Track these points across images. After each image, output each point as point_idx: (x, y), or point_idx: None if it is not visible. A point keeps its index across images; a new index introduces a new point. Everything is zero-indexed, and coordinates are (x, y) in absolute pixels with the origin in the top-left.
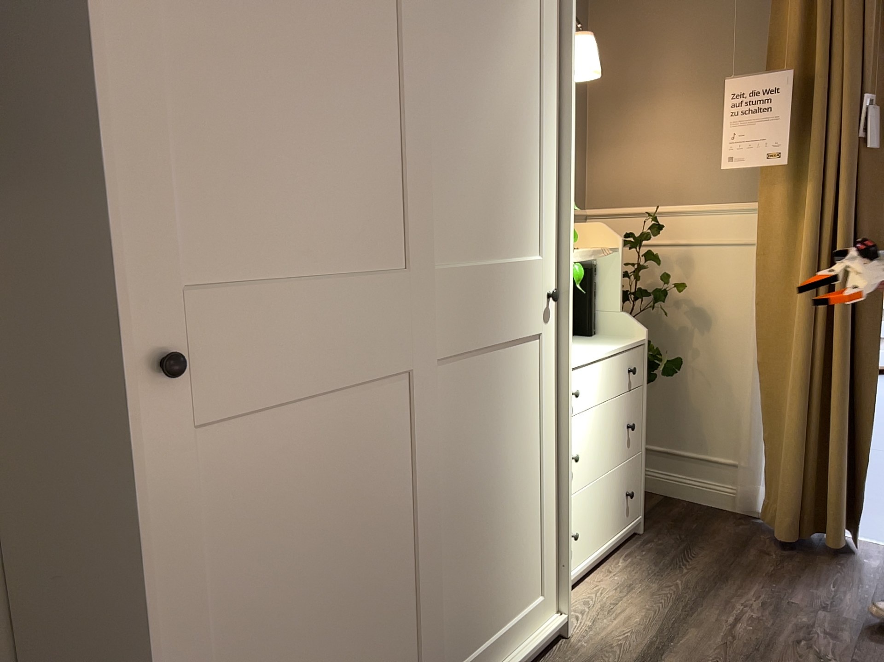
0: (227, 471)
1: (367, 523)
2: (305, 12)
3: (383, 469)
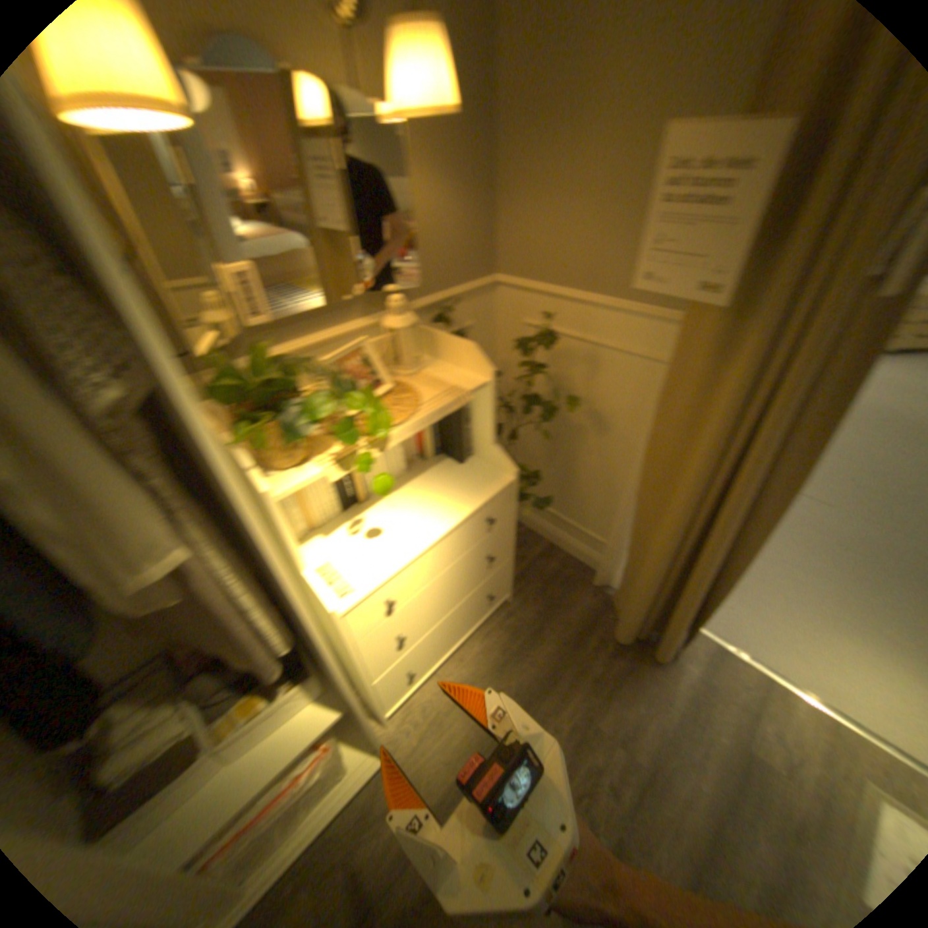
0: None
1: None
2: None
3: None
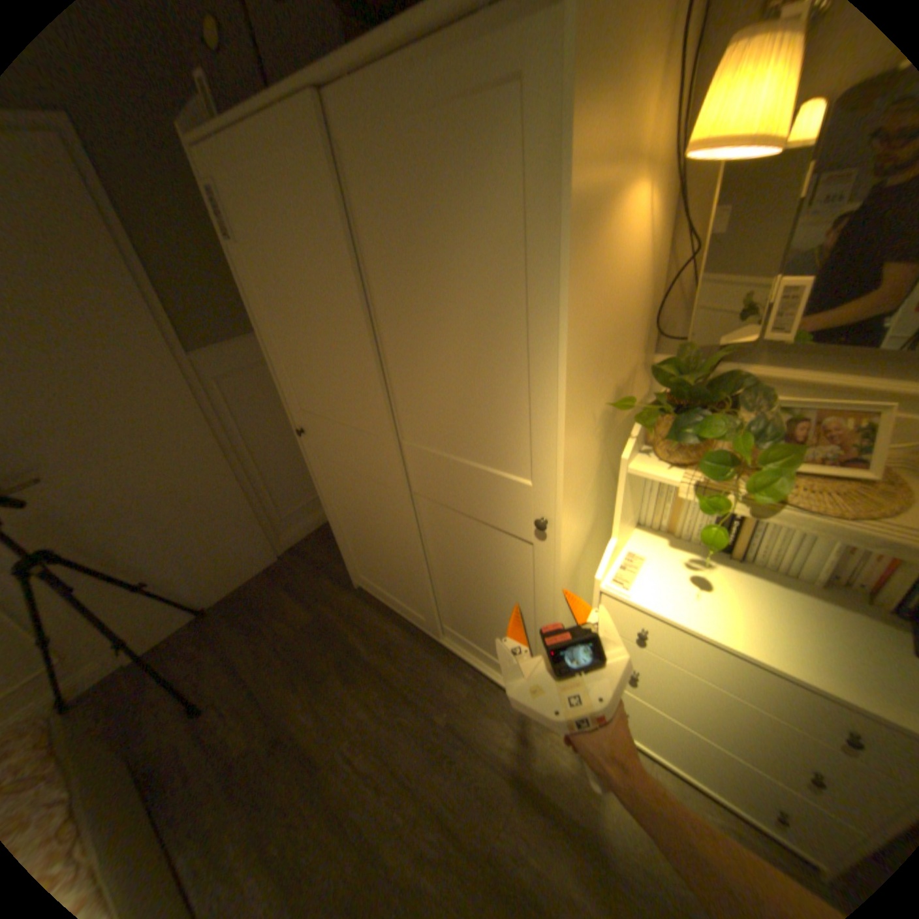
0: (319, 472)
1: (378, 533)
2: (283, 279)
3: (382, 519)
